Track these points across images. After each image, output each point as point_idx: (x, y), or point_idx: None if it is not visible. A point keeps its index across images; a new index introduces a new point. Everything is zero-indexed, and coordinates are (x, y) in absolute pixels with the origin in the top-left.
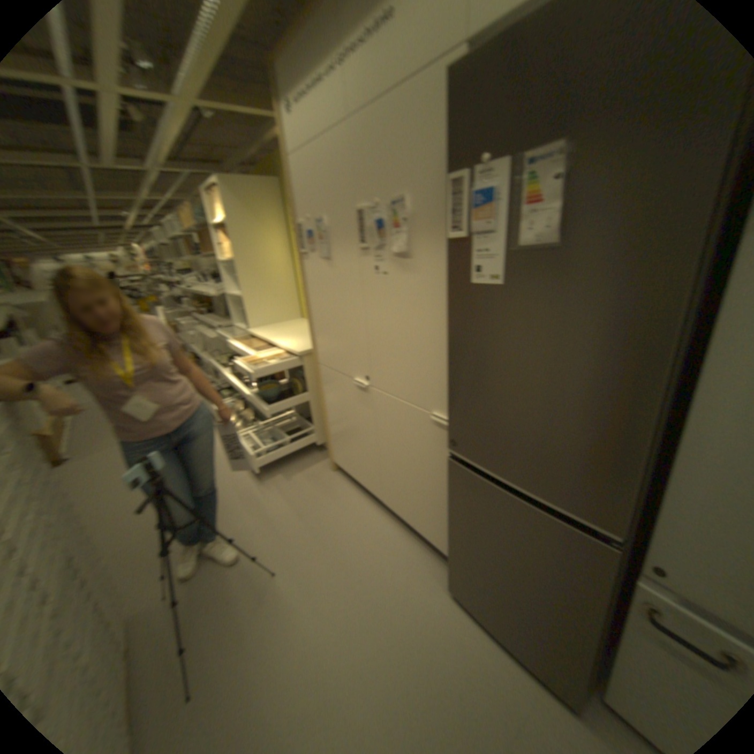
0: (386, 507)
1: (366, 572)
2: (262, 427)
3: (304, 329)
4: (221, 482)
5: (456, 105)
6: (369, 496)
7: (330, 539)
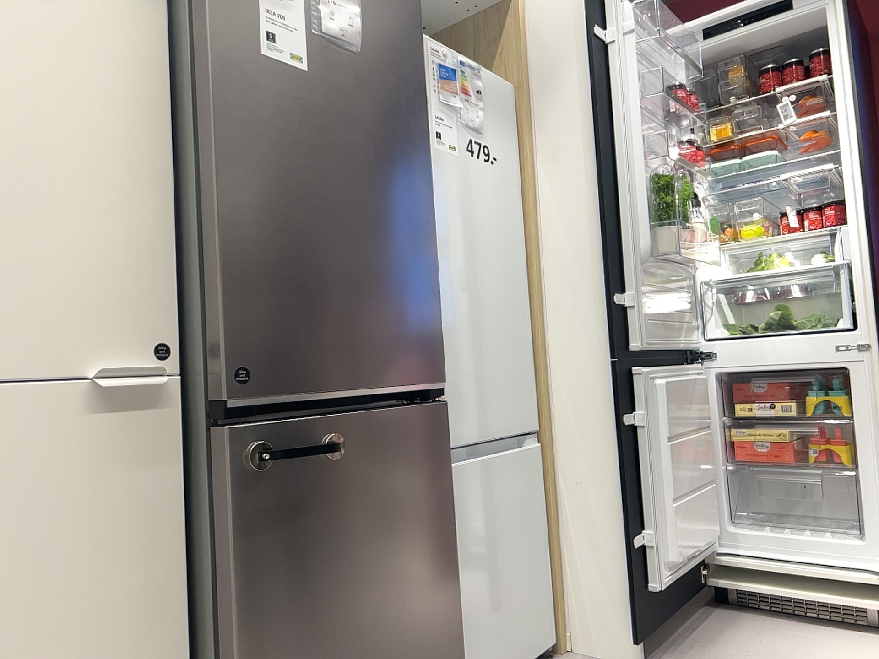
0: None
1: None
2: None
3: None
4: None
5: None
6: None
7: None
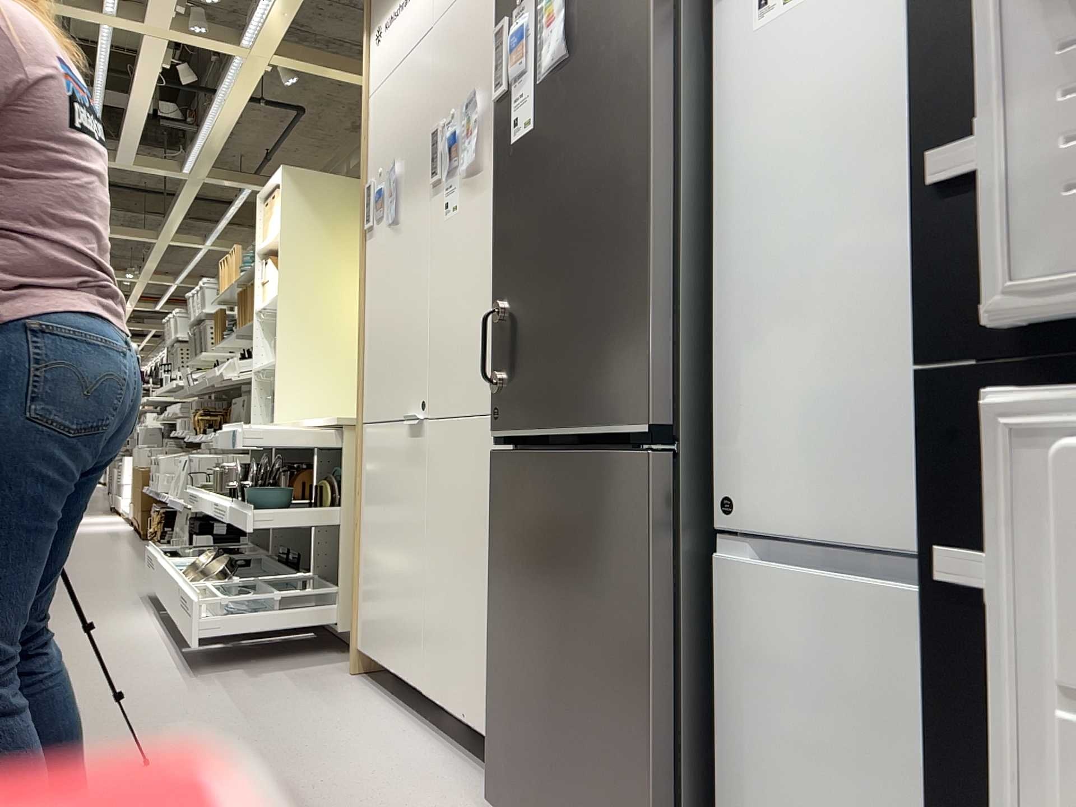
0: (434, 721)
1: (338, 782)
2: (241, 582)
3: None
4: (123, 668)
5: None
6: (409, 707)
7: (293, 743)
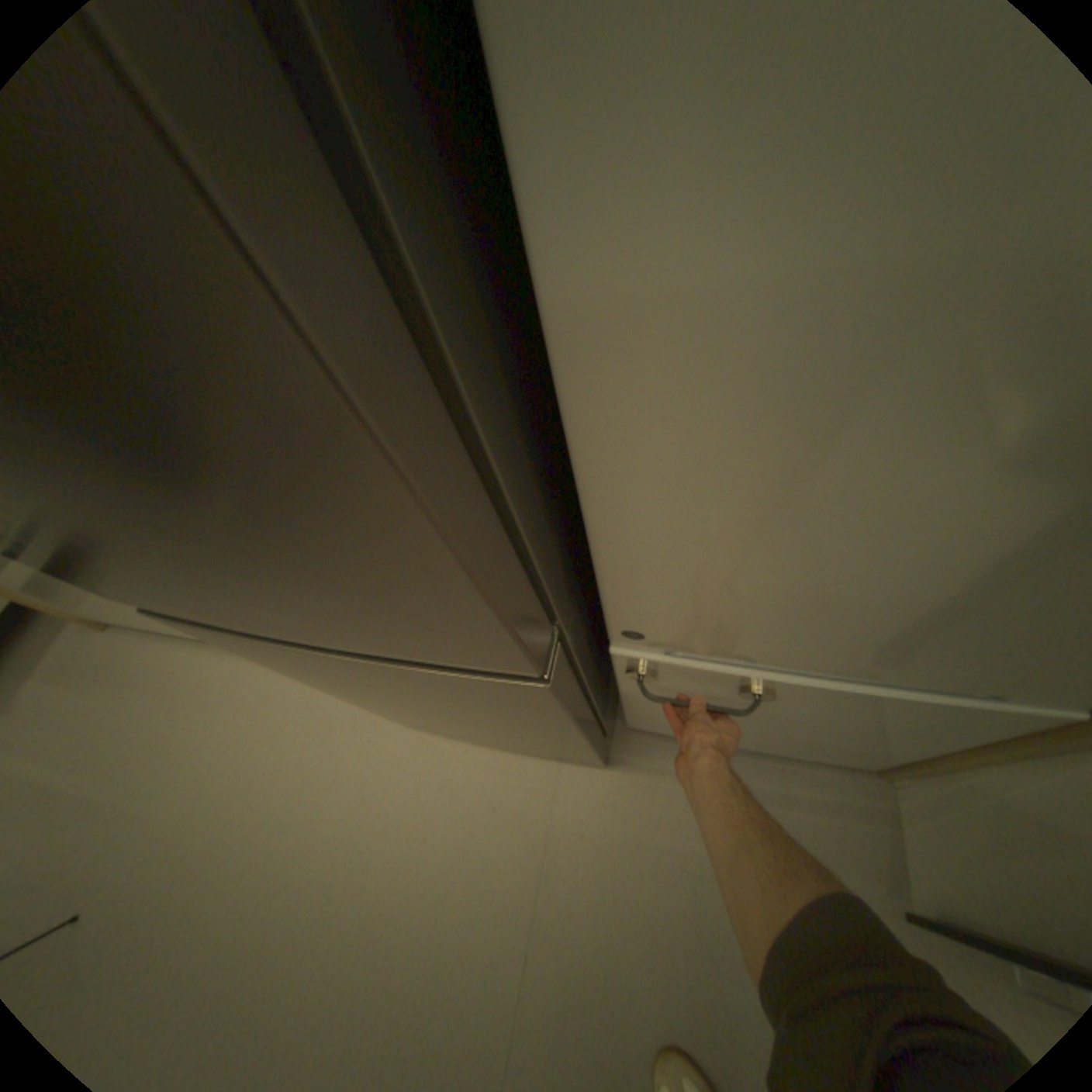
0: None
1: (252, 780)
2: None
3: None
4: None
5: None
6: None
7: (160, 768)
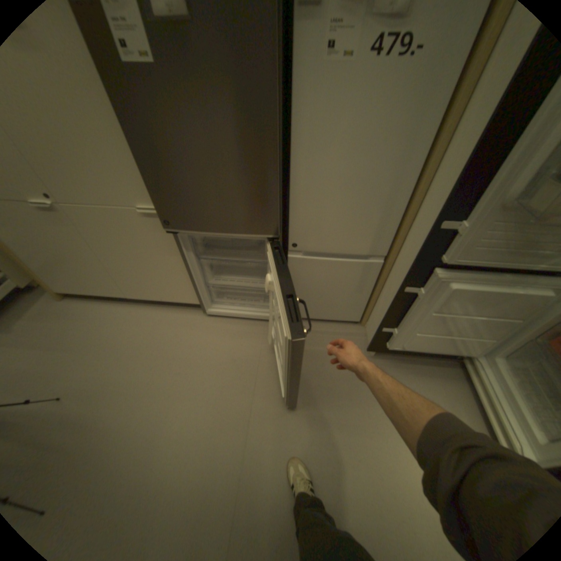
0: (132, 300)
1: (142, 344)
2: None
3: None
4: None
5: None
6: (113, 300)
7: (97, 344)
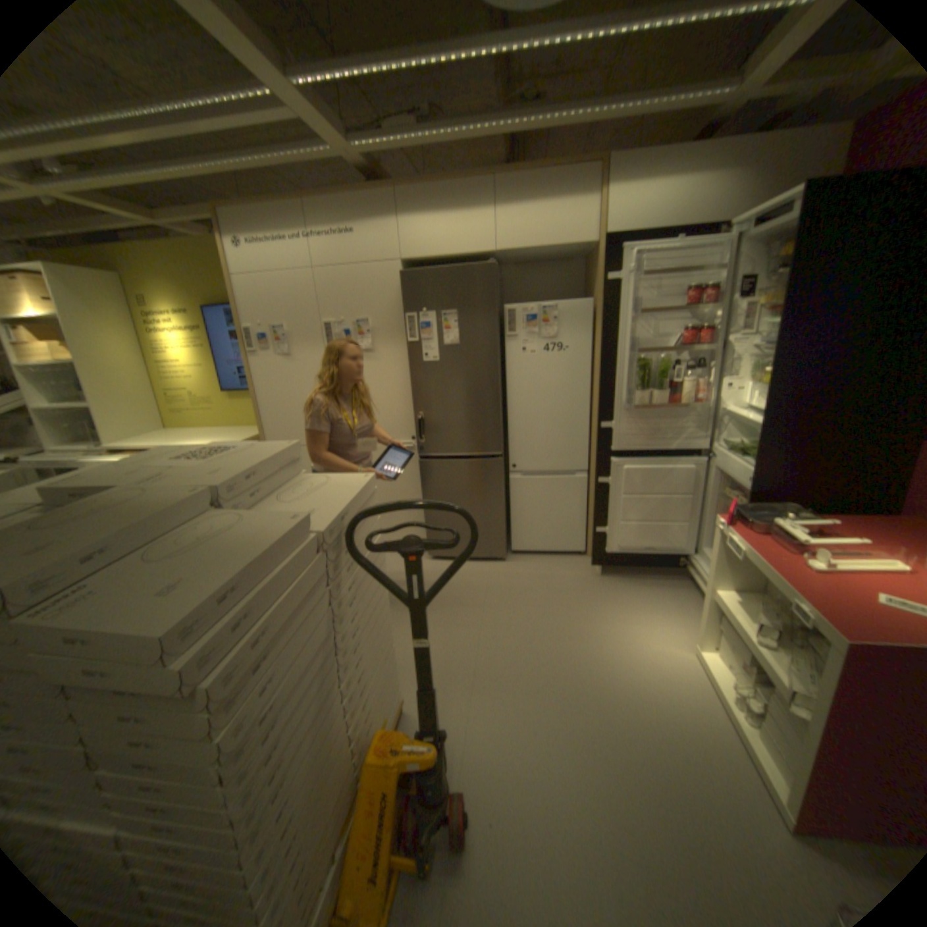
0: None
1: None
2: None
3: (196, 433)
4: None
5: (399, 284)
6: None
7: None
